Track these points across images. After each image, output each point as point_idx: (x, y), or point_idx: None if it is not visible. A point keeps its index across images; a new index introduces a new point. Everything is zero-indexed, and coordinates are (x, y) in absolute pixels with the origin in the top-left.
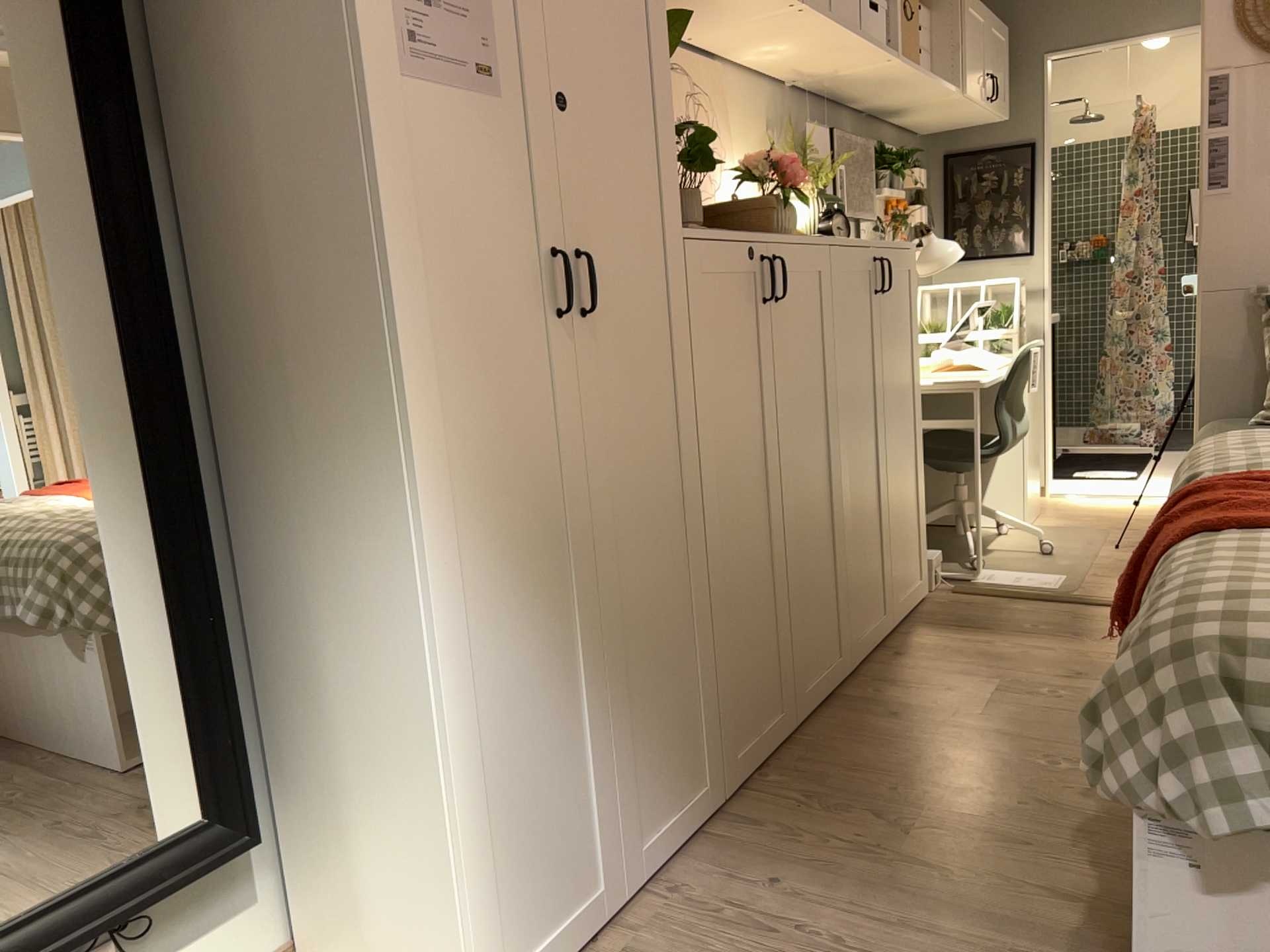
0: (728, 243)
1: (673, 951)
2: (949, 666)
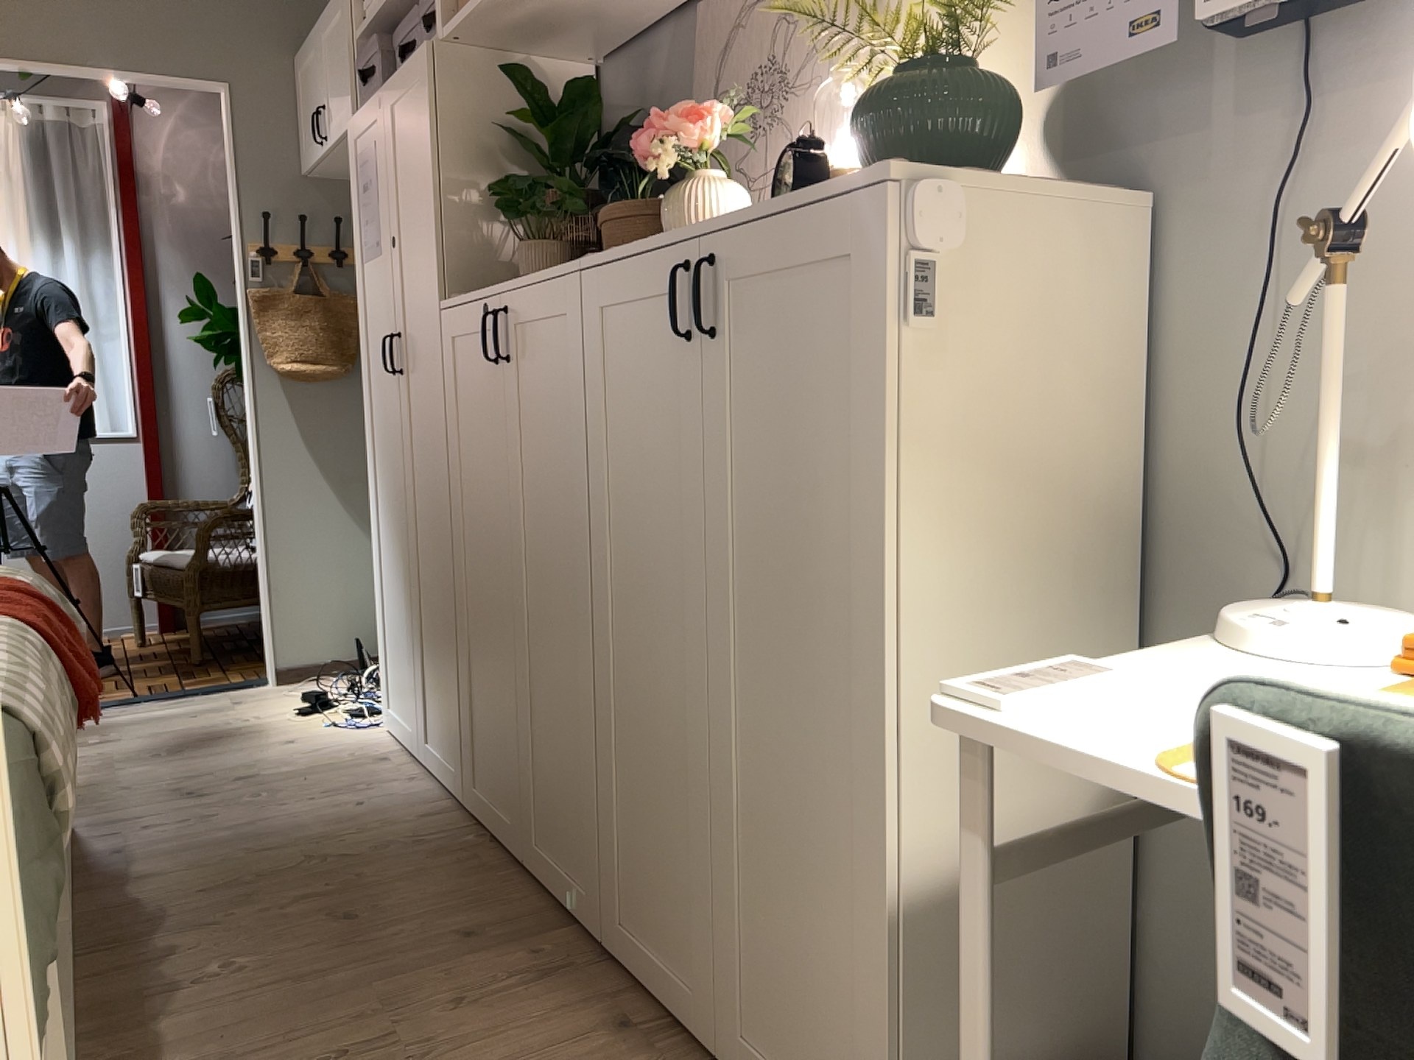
0: (465, 306)
1: (367, 772)
2: (520, 1056)
